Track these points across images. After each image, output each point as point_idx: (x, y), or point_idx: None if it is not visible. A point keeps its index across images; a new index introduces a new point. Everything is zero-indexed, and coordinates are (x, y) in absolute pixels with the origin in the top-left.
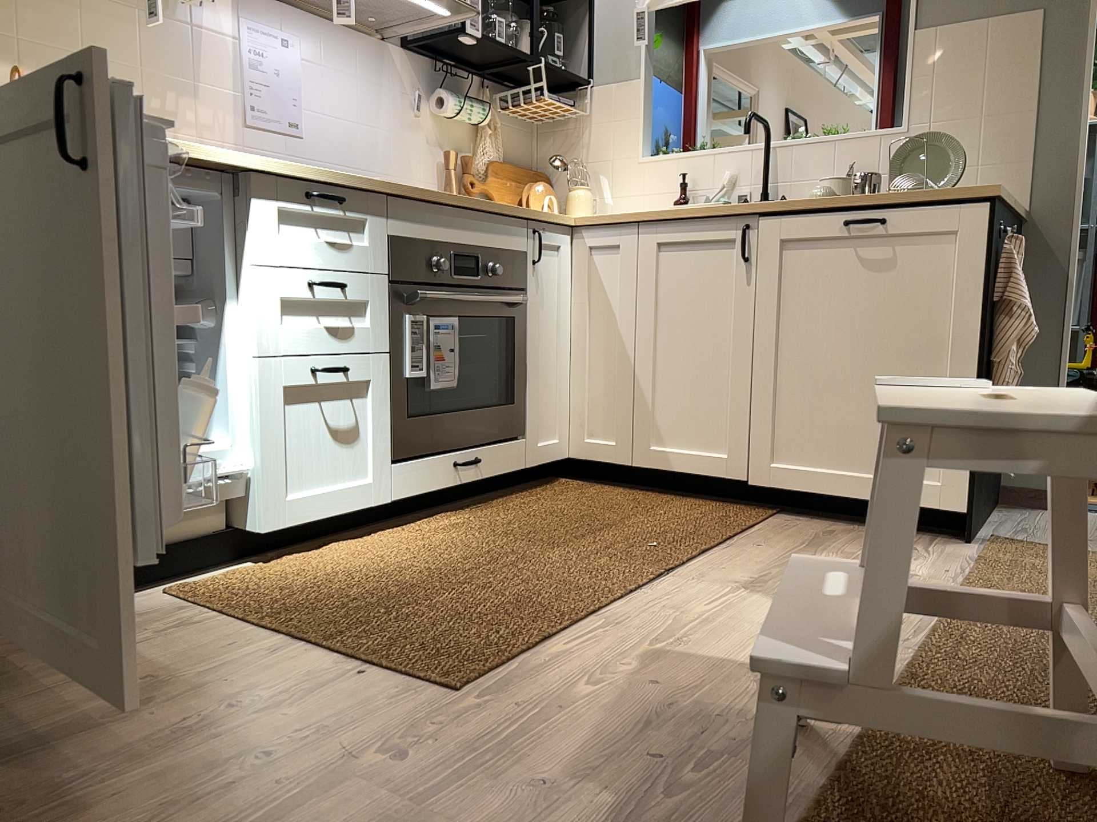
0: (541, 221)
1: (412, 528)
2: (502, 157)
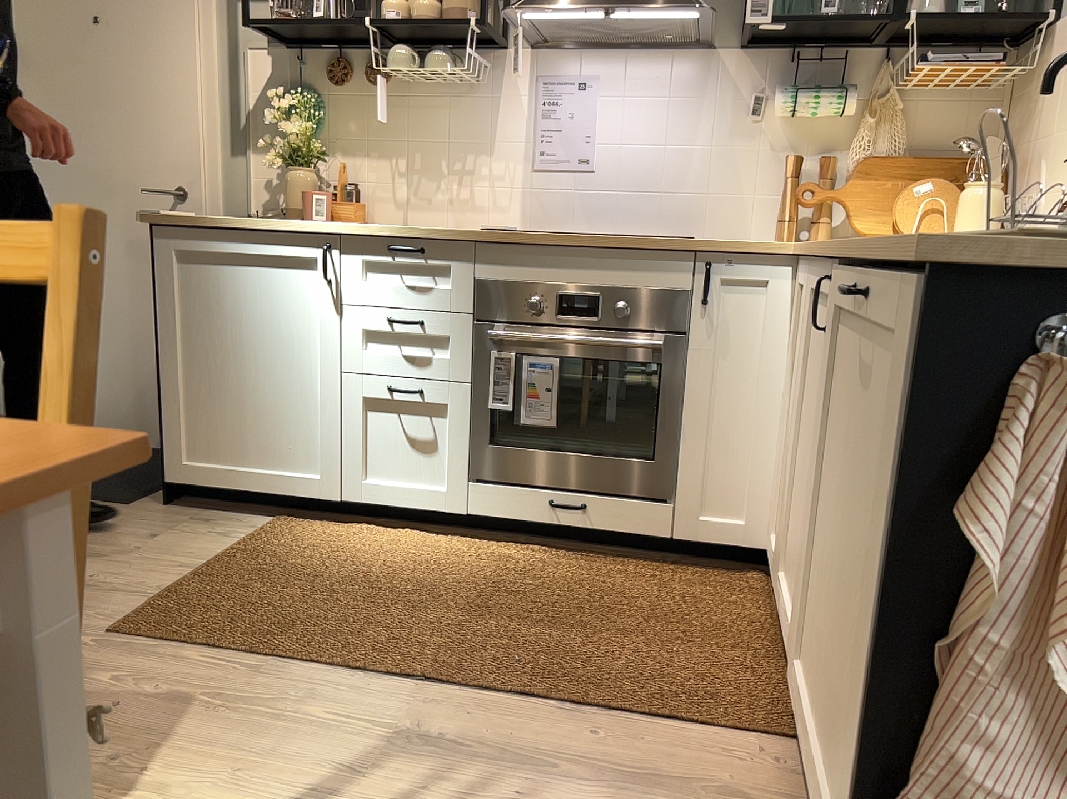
0: (721, 255)
1: (491, 547)
2: (906, 149)
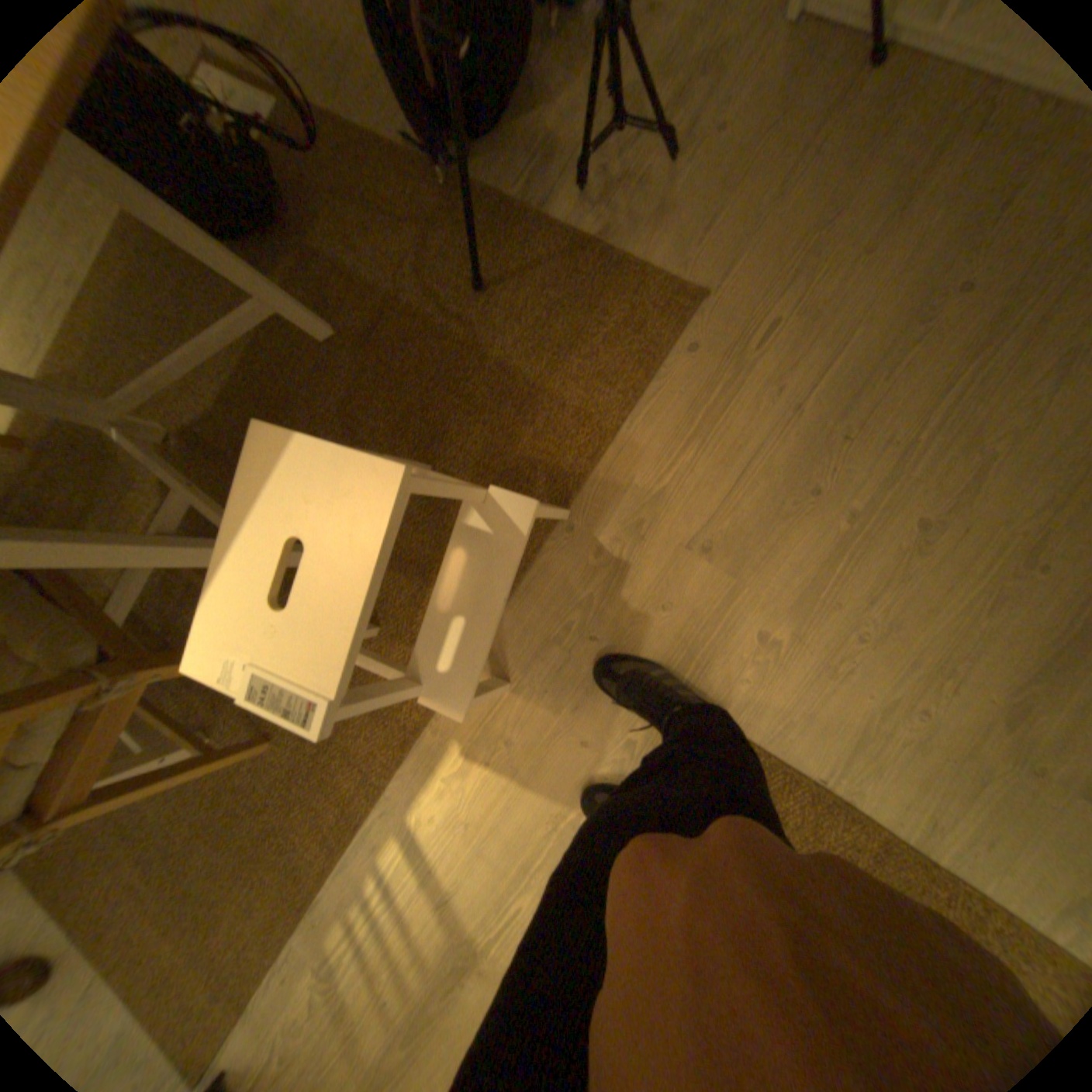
0: None
1: None
2: None
